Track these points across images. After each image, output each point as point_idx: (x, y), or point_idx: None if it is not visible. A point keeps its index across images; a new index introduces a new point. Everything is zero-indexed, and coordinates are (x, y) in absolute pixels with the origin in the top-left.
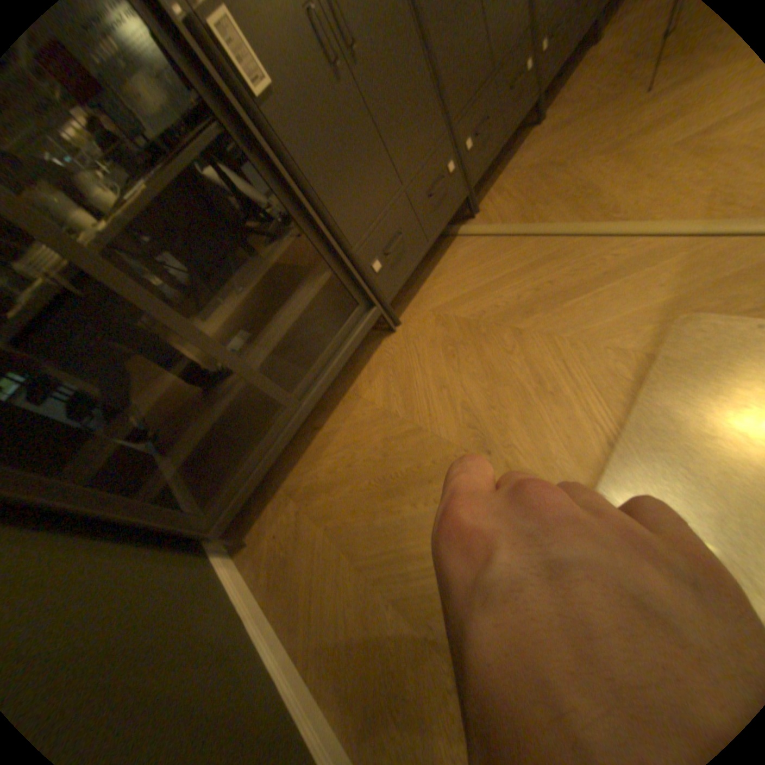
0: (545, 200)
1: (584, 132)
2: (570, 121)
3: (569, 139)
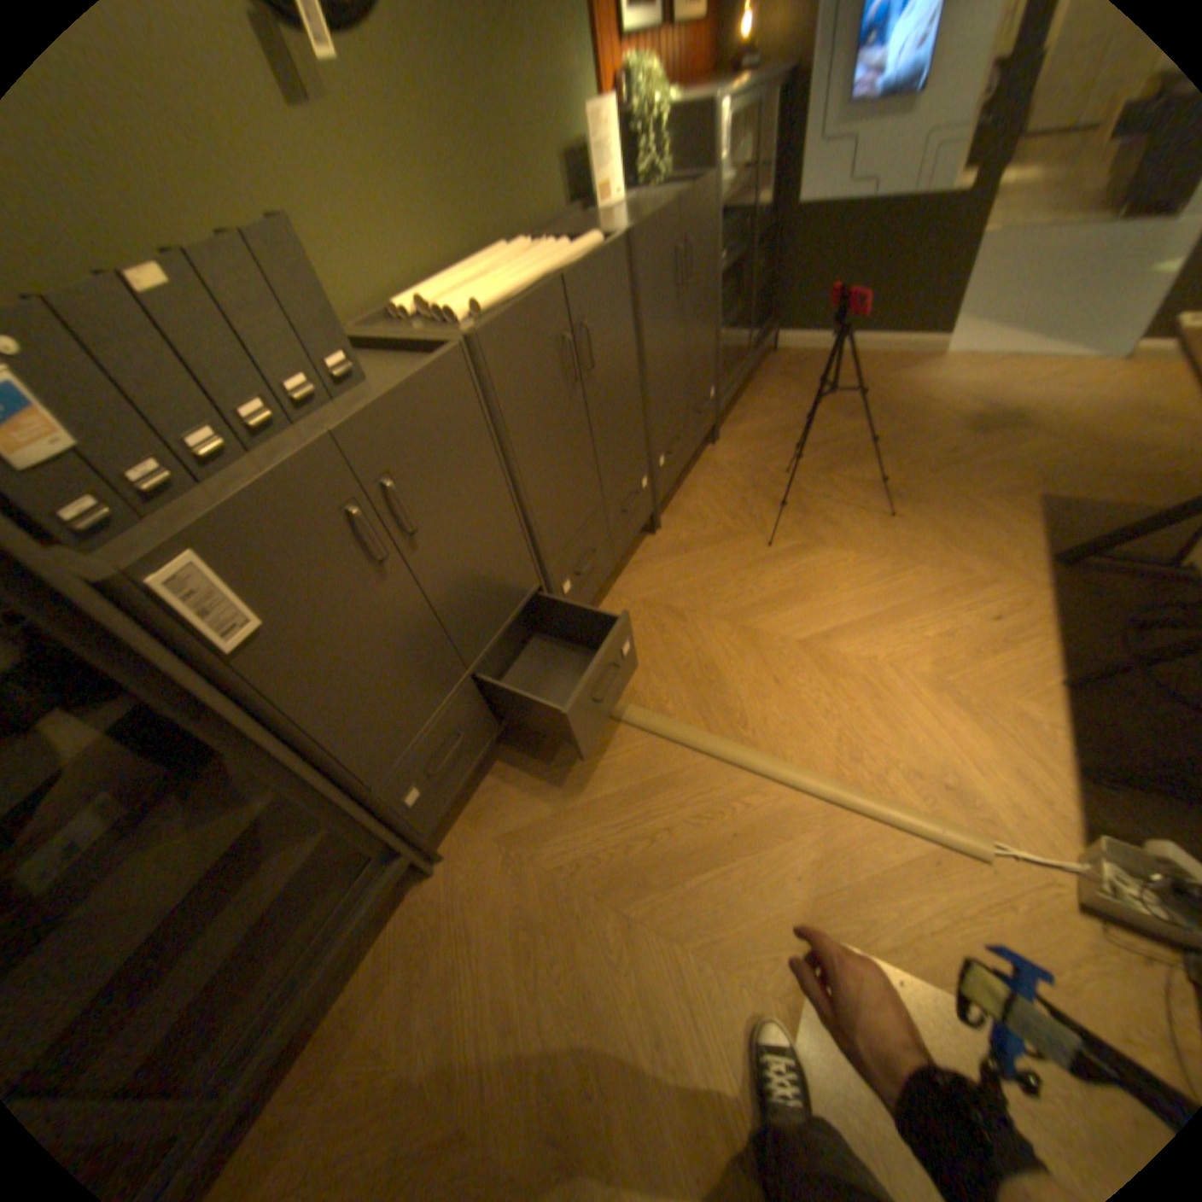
0: (659, 674)
1: (702, 577)
2: (687, 551)
3: (686, 579)
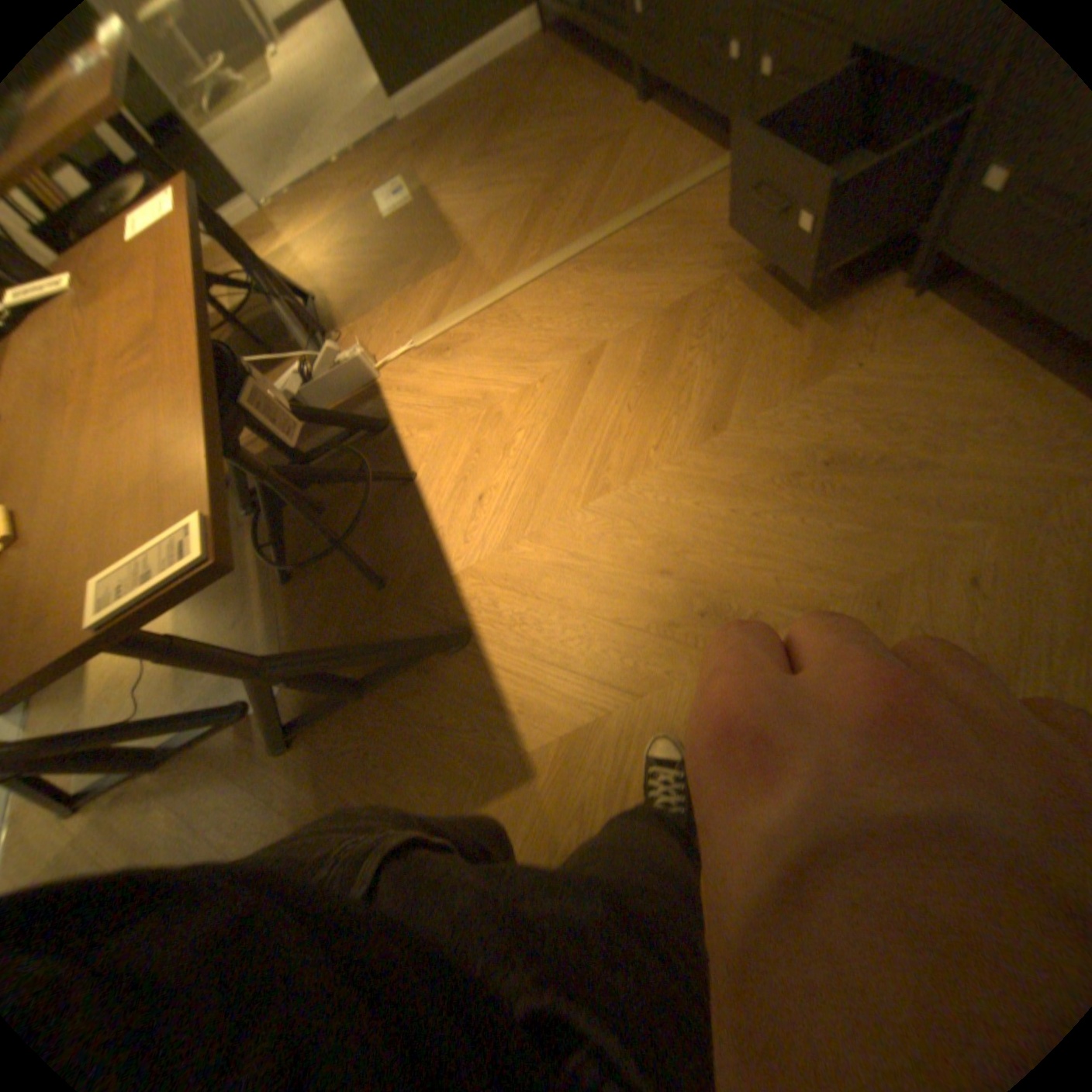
0: (670, 234)
1: (764, 309)
2: (831, 312)
3: (775, 292)
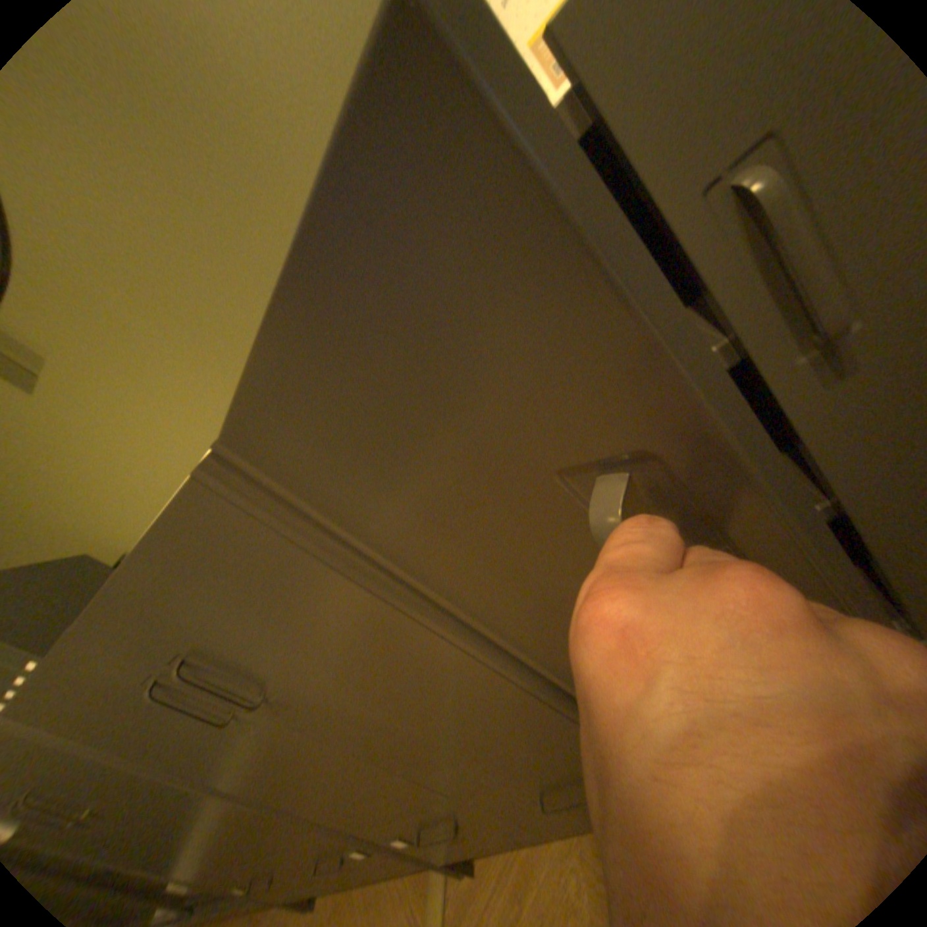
0: None
1: None
2: None
3: None
